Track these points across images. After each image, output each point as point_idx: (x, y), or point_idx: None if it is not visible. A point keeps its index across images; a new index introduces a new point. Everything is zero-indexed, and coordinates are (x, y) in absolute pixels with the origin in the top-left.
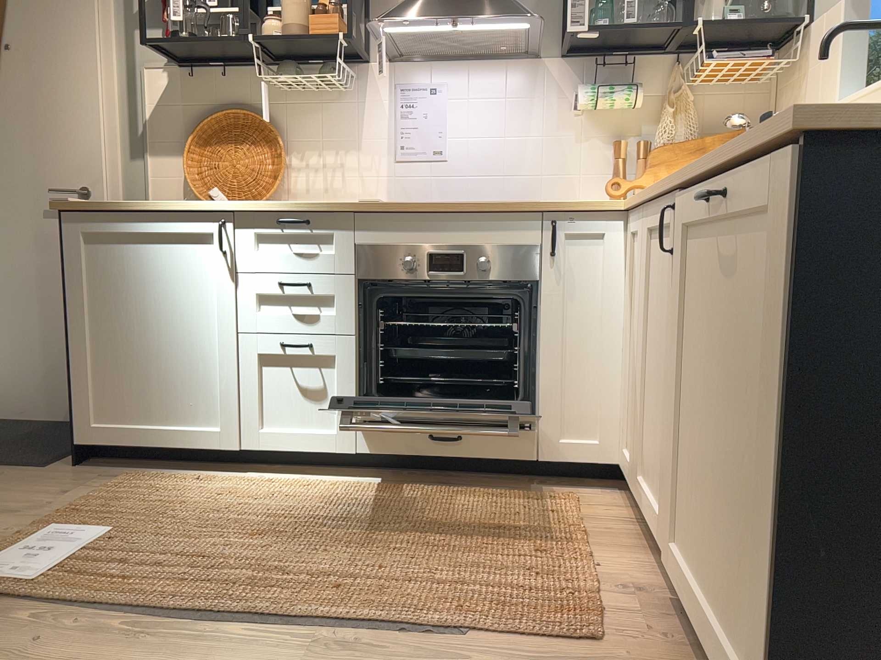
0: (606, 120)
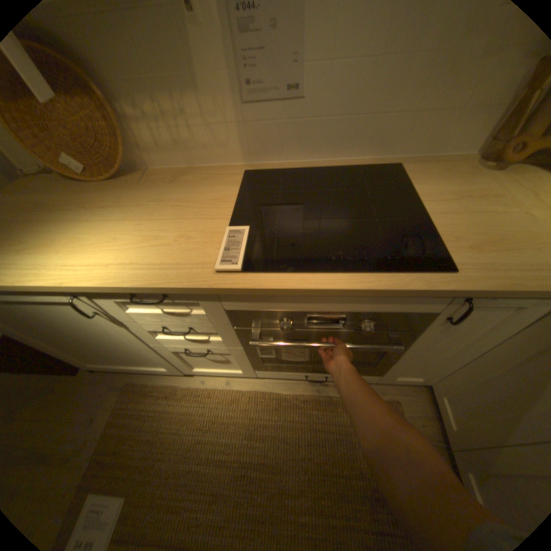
0: None
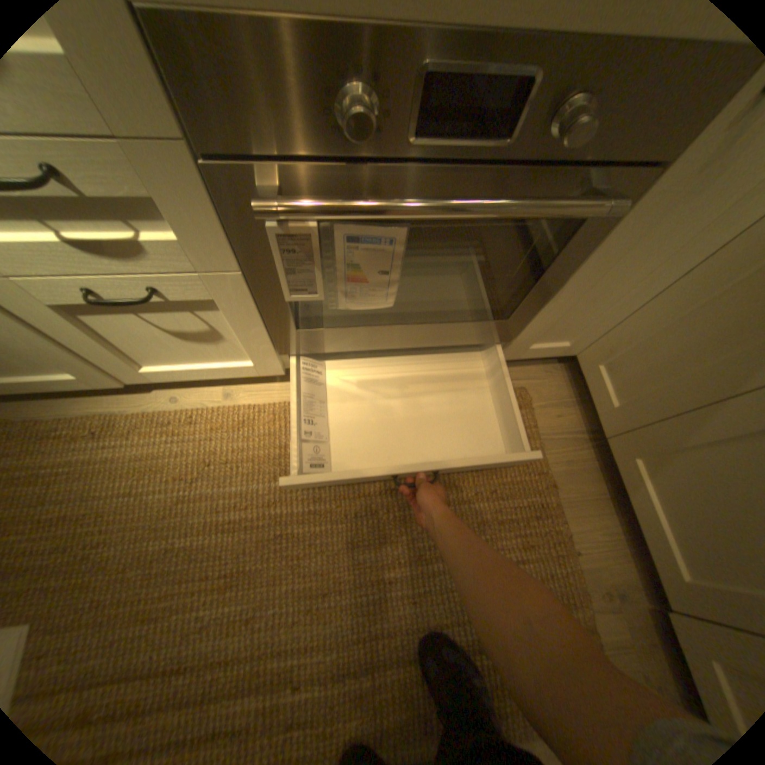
0: None
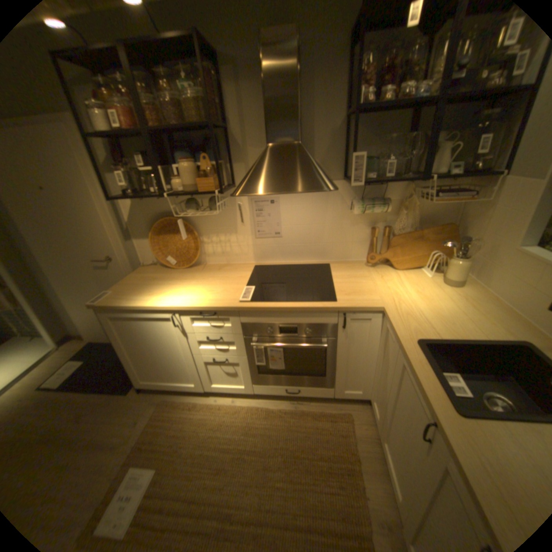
0: (368, 214)
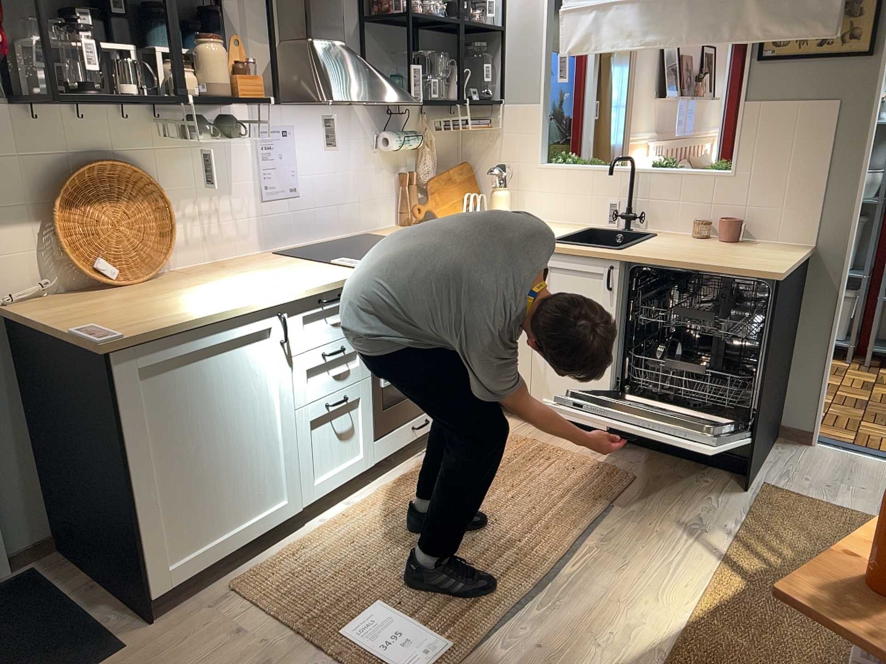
0: (391, 154)
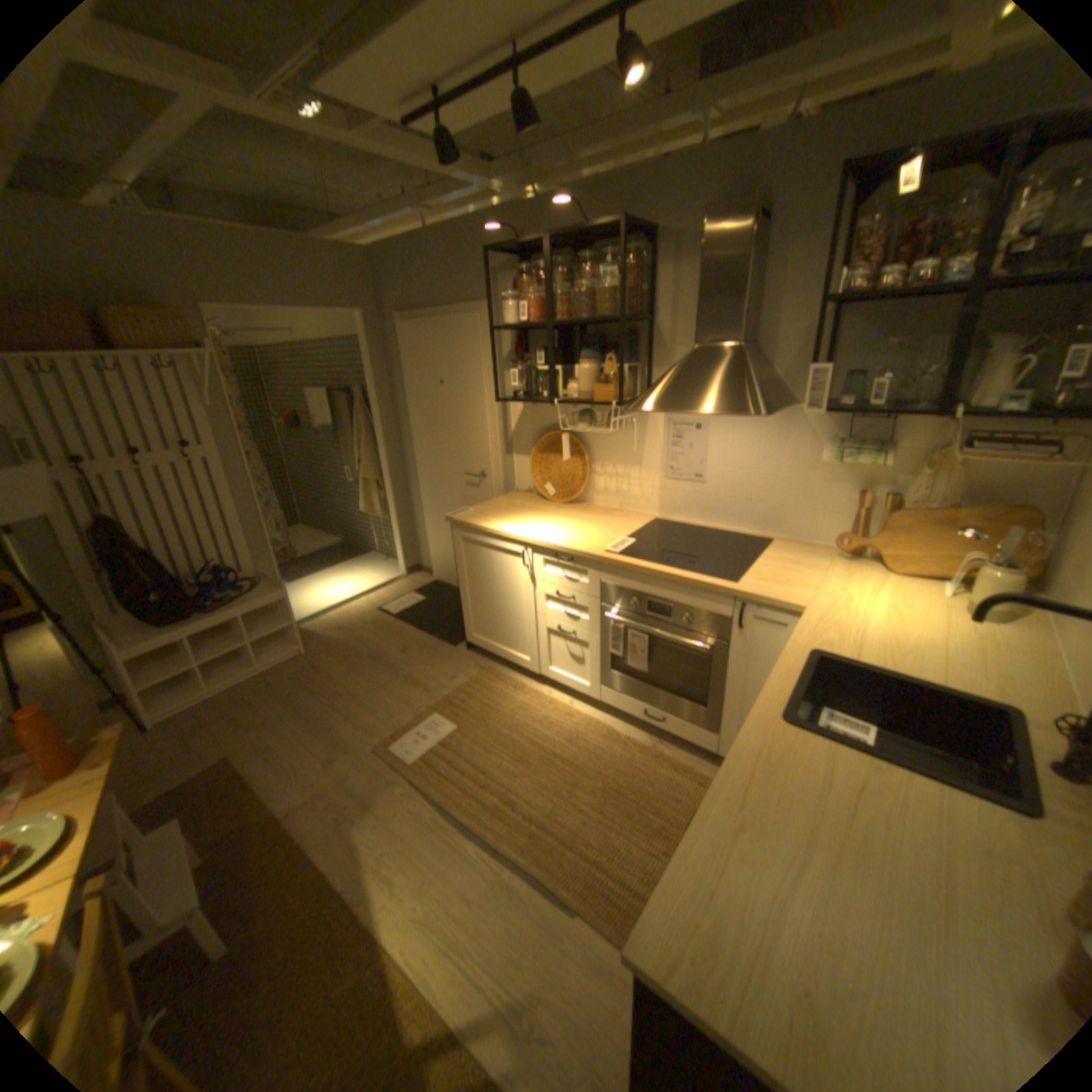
0: (860, 466)
